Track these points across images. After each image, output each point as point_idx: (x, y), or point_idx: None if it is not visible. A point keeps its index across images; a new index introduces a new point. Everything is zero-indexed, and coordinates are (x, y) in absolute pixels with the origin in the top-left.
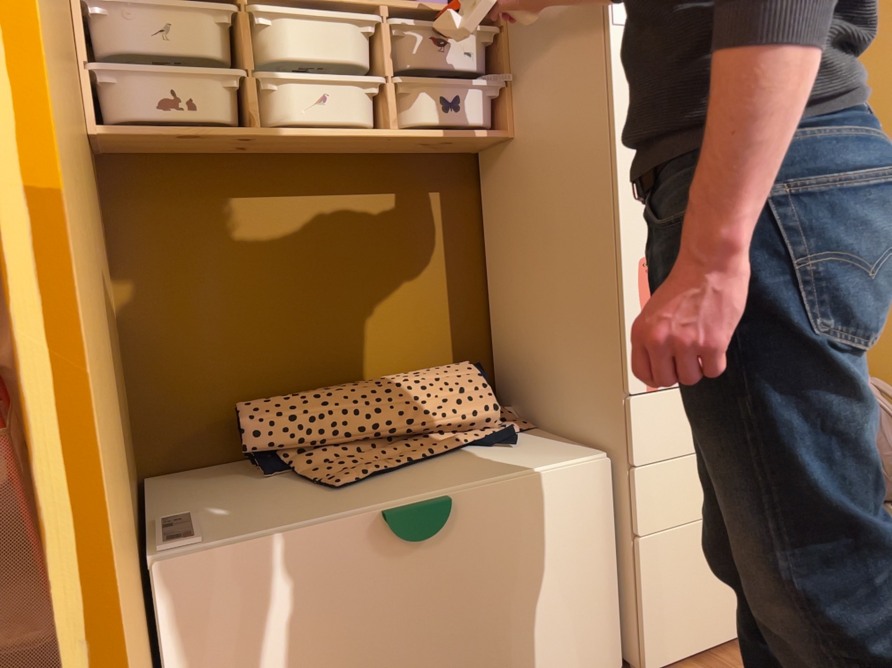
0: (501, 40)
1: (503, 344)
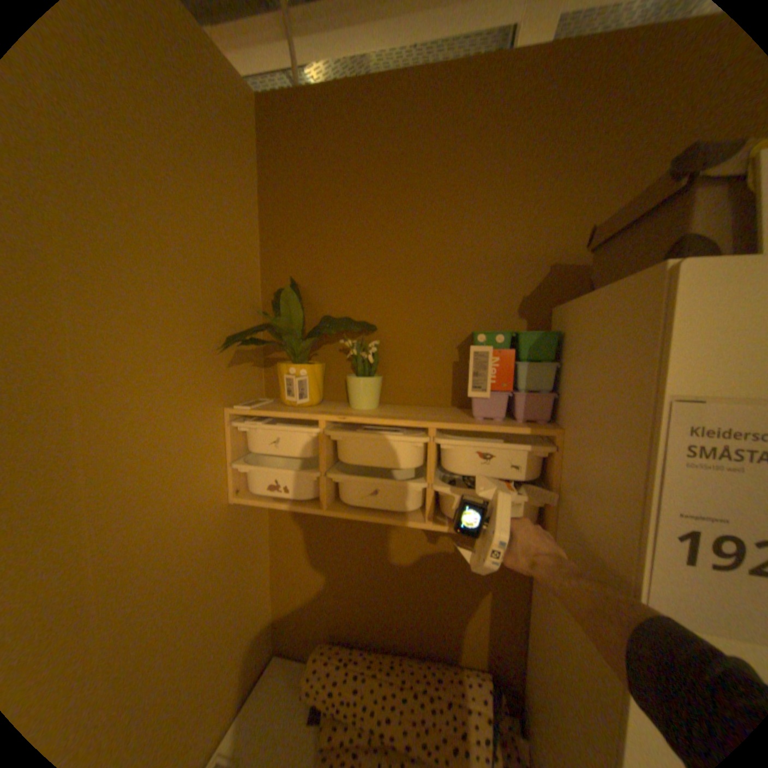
0: (555, 458)
1: (533, 678)
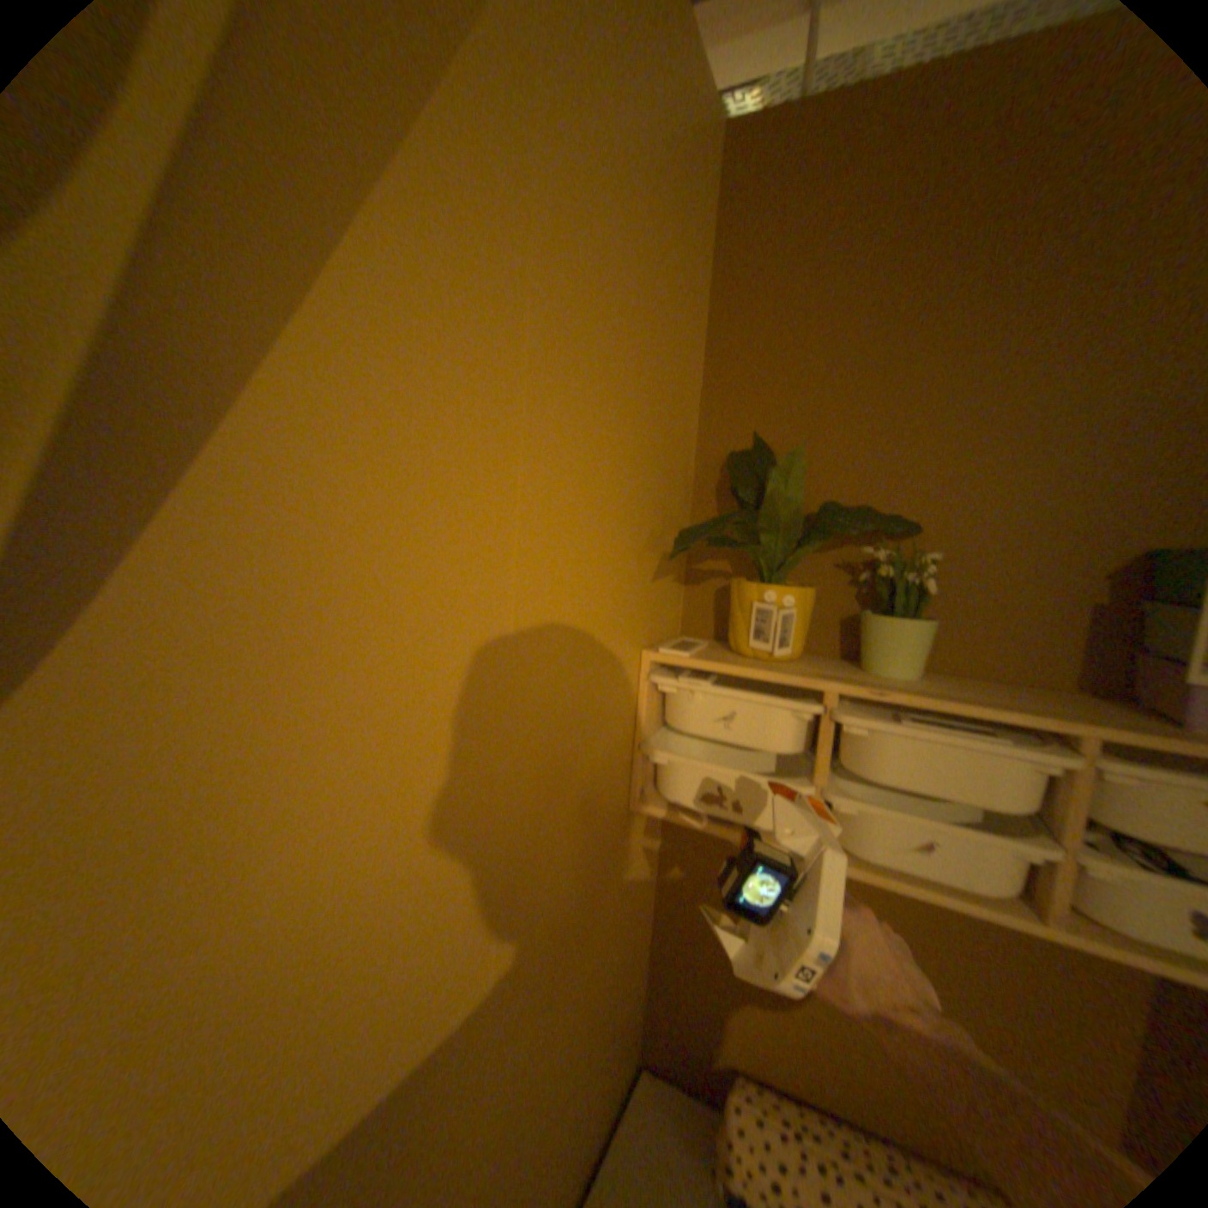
0: None
1: None
